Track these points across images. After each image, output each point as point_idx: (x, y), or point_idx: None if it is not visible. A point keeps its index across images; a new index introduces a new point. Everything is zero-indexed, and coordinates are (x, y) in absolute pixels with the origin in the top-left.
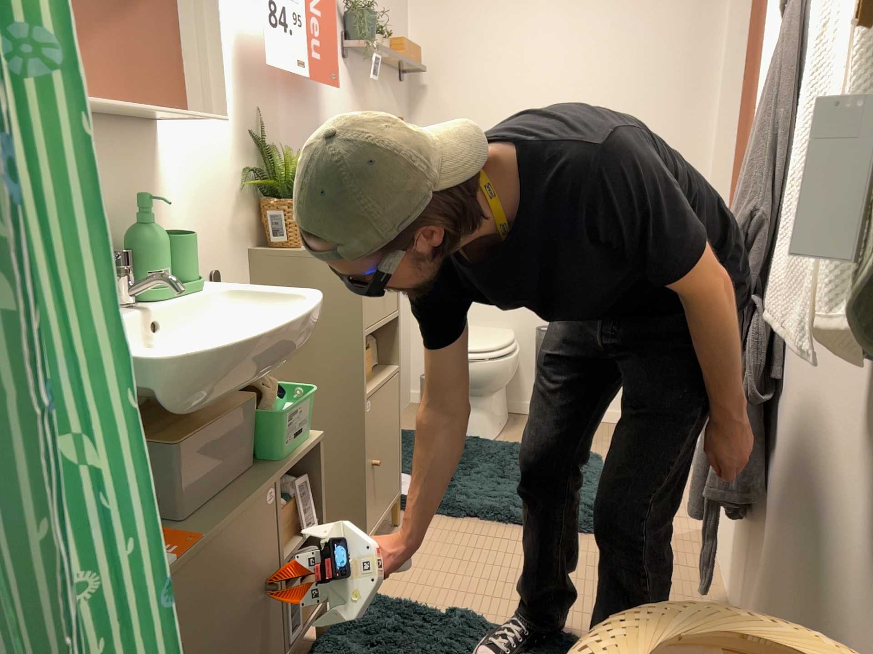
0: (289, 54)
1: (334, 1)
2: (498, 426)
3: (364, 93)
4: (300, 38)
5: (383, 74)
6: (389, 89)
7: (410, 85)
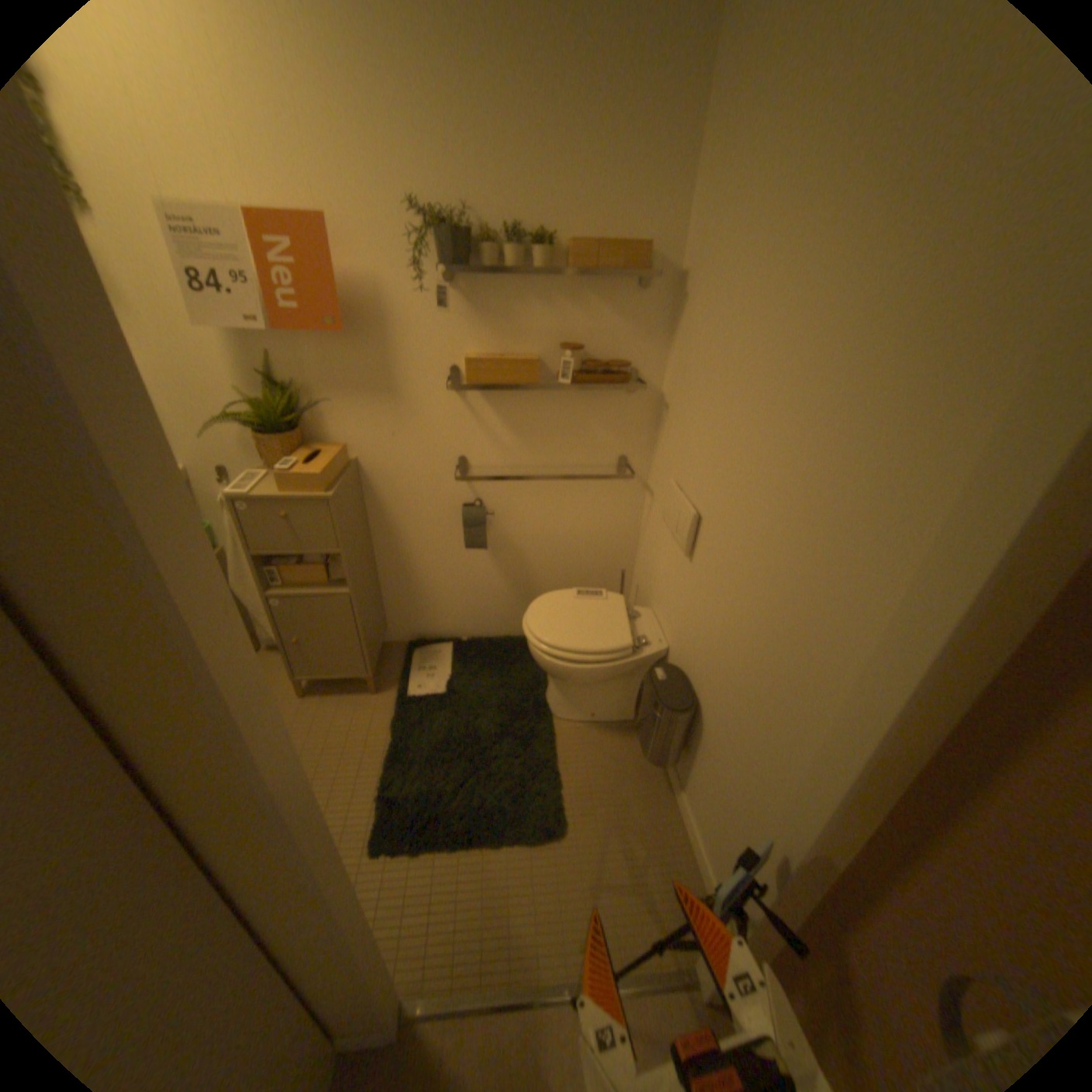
0: (225, 309)
1: (317, 231)
2: (580, 714)
3: (503, 312)
4: (241, 291)
5: (572, 278)
6: (592, 297)
7: (677, 282)
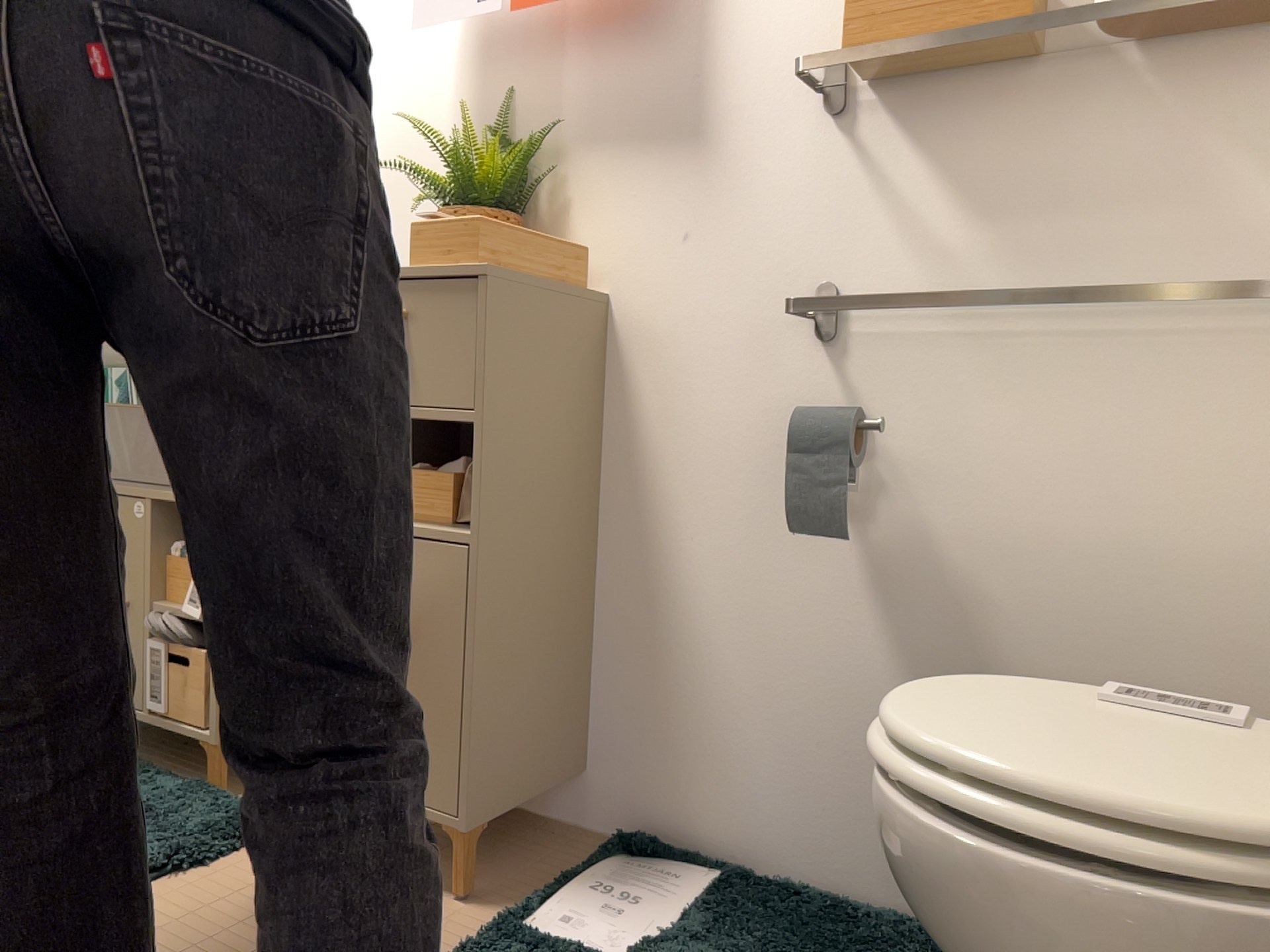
0: None
1: None
2: None
3: None
4: None
5: None
6: None
7: None
